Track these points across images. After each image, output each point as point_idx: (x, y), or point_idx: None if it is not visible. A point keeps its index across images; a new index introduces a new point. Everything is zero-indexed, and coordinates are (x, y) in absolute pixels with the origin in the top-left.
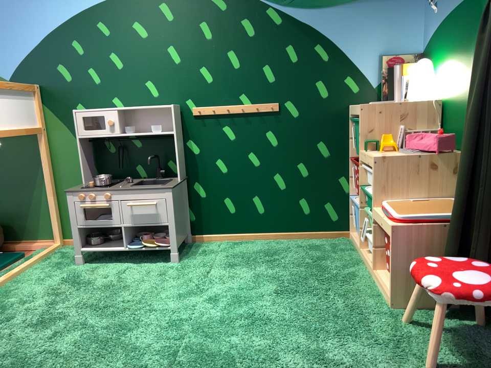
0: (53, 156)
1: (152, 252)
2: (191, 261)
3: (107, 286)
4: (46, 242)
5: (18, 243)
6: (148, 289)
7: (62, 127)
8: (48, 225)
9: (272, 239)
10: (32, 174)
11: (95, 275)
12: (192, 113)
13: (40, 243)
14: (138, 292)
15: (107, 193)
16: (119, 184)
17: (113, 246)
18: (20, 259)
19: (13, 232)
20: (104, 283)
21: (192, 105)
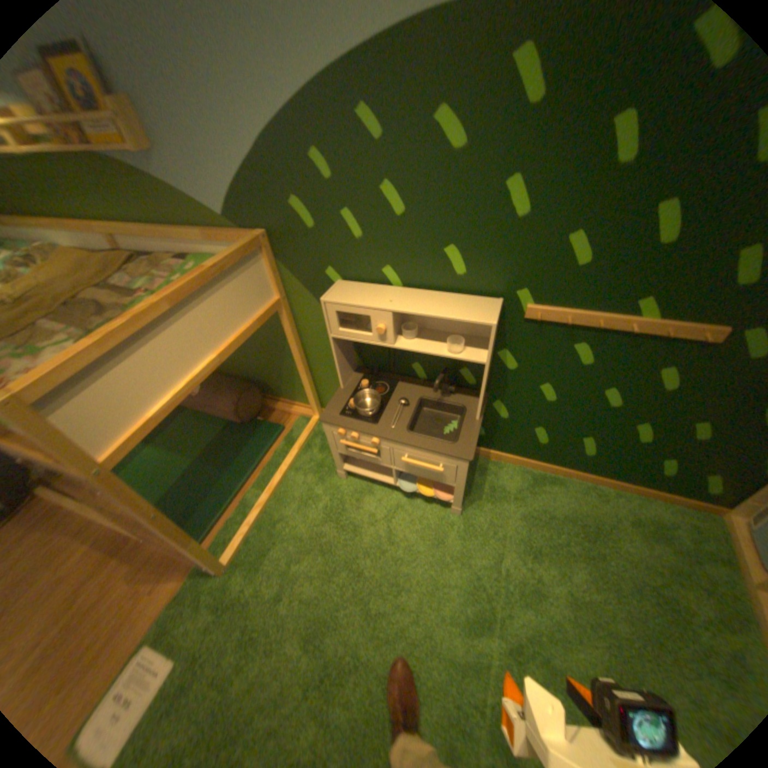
0: (301, 330)
1: (428, 496)
2: (476, 515)
3: (375, 549)
4: (304, 408)
5: (277, 401)
6: (425, 579)
7: (308, 296)
8: (305, 394)
9: (592, 485)
10: (279, 343)
11: (361, 510)
12: (524, 314)
13: (299, 407)
14: (414, 584)
15: (376, 439)
16: (390, 409)
17: (380, 471)
18: (281, 436)
19: (270, 390)
20: (372, 538)
21: (529, 302)
